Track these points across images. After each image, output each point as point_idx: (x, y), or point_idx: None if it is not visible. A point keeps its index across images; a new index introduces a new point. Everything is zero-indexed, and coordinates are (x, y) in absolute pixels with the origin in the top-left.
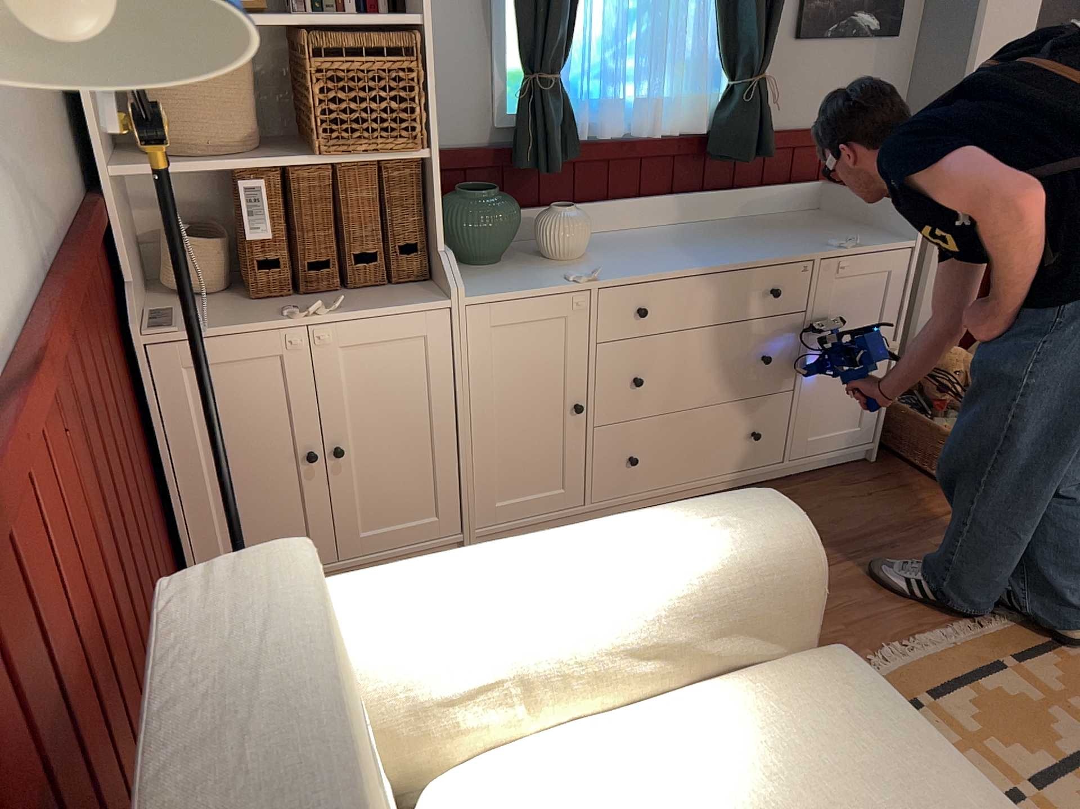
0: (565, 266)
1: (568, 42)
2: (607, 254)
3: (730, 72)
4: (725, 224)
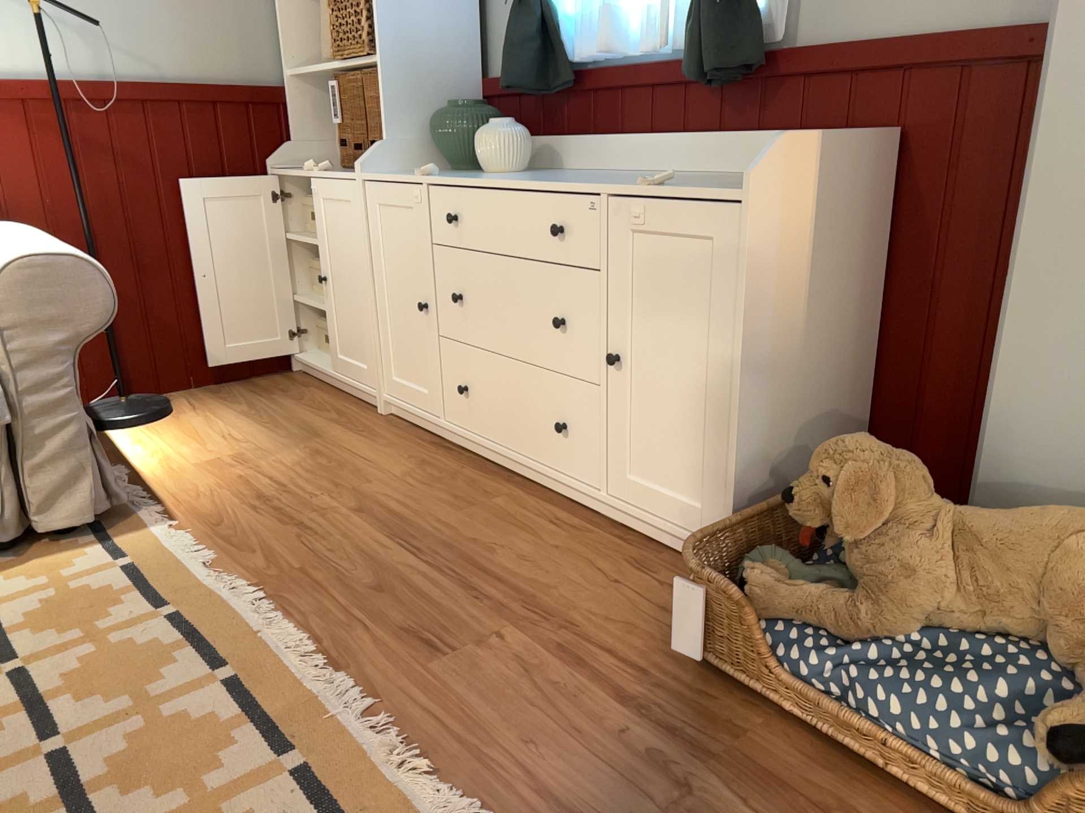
0: (468, 175)
1: None
2: (517, 175)
3: None
4: (705, 176)
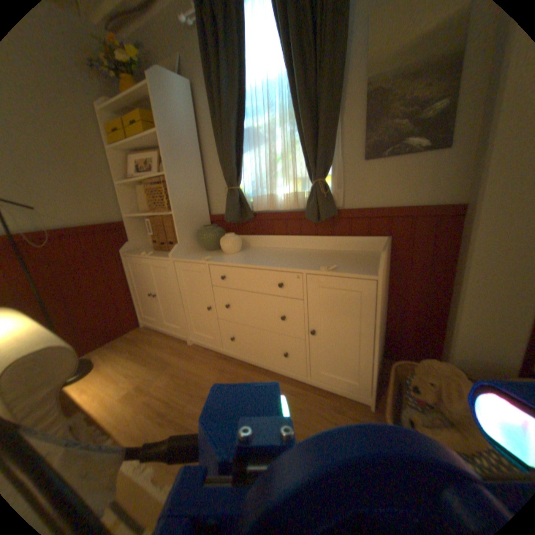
0: (221, 255)
1: (238, 174)
2: (242, 254)
3: (312, 180)
4: (318, 251)
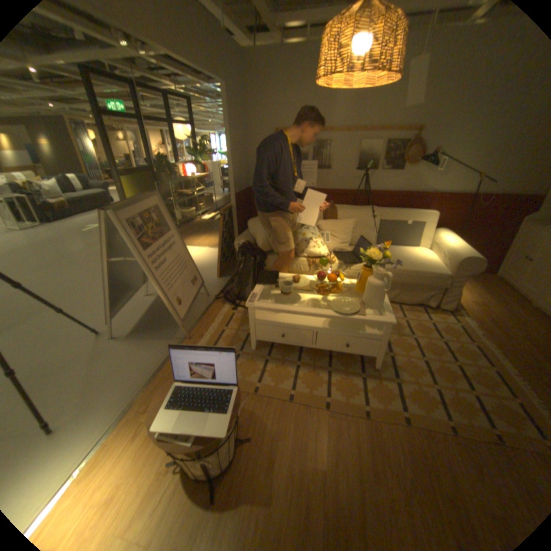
0: None
1: None
2: None
3: None
4: None
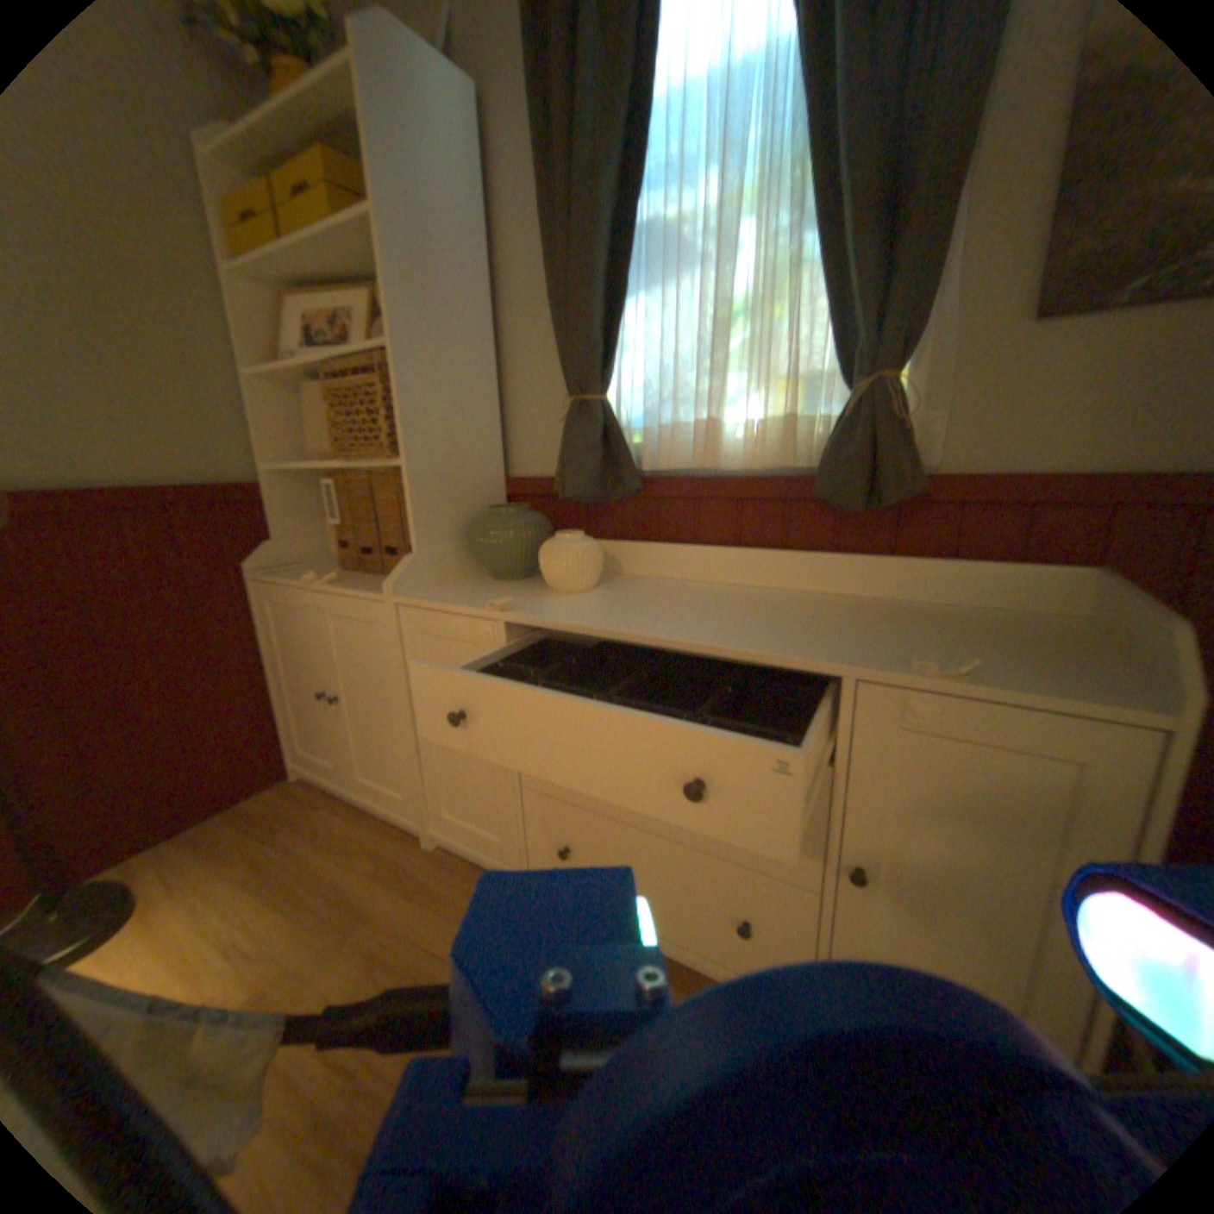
0: (542, 595)
1: (610, 357)
2: (607, 596)
3: (851, 378)
4: (848, 601)
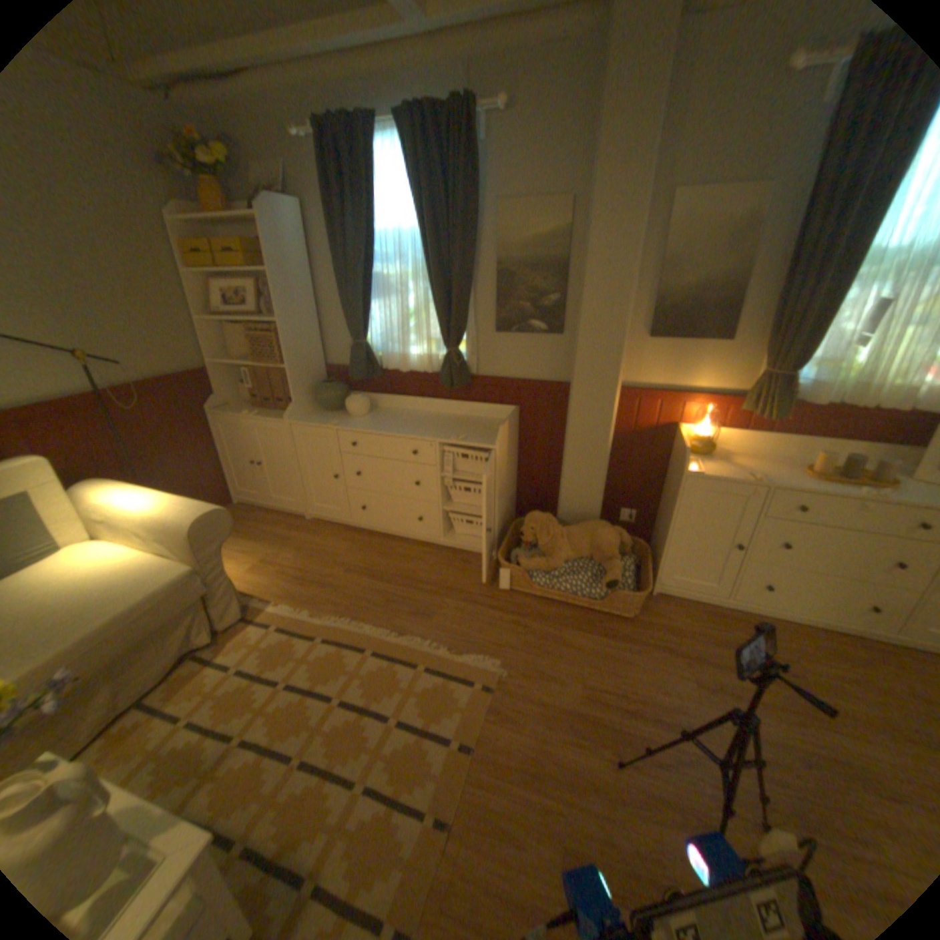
0: (346, 419)
1: (365, 328)
2: (371, 418)
3: (445, 347)
4: (452, 418)
